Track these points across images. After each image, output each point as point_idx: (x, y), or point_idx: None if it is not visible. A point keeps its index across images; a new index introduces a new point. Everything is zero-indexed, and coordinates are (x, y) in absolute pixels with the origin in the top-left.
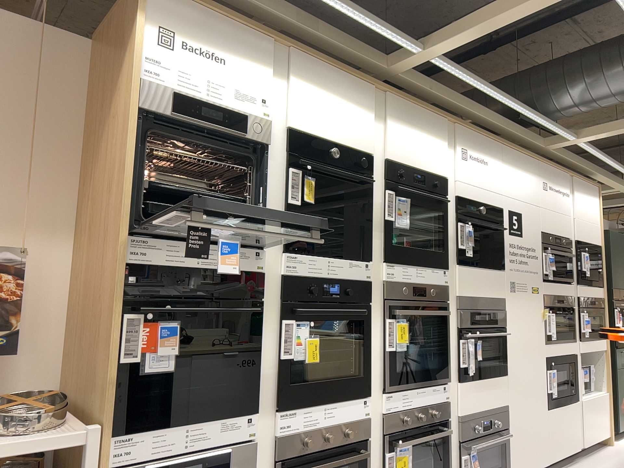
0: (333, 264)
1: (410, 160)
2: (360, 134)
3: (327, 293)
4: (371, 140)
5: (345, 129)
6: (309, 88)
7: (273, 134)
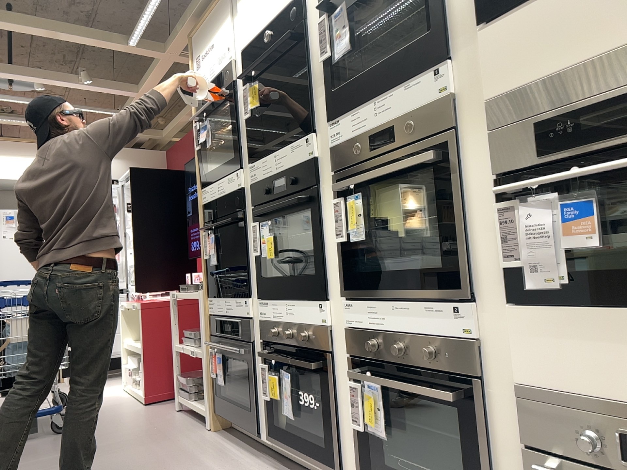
0: (278, 156)
1: None
2: None
3: (277, 191)
4: None
5: None
6: None
7: (235, 67)
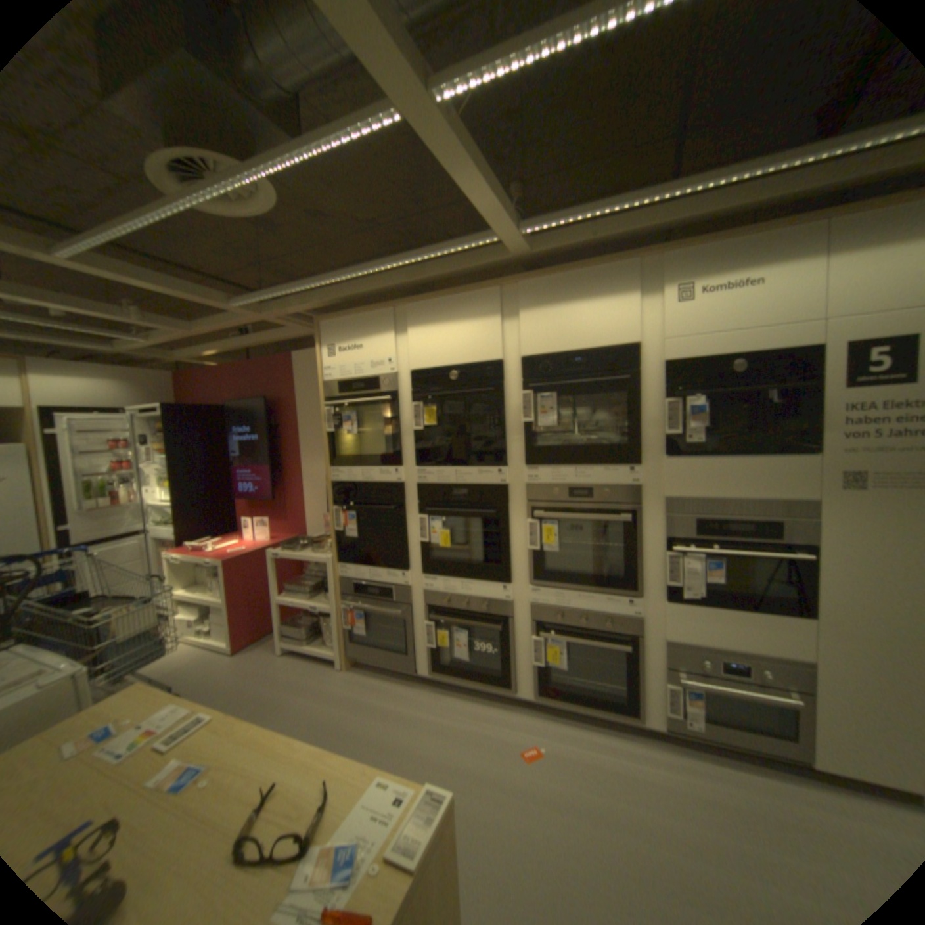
0: (461, 474)
1: (565, 340)
2: (484, 342)
3: (457, 499)
4: (504, 340)
5: (464, 345)
6: (422, 325)
7: (397, 380)
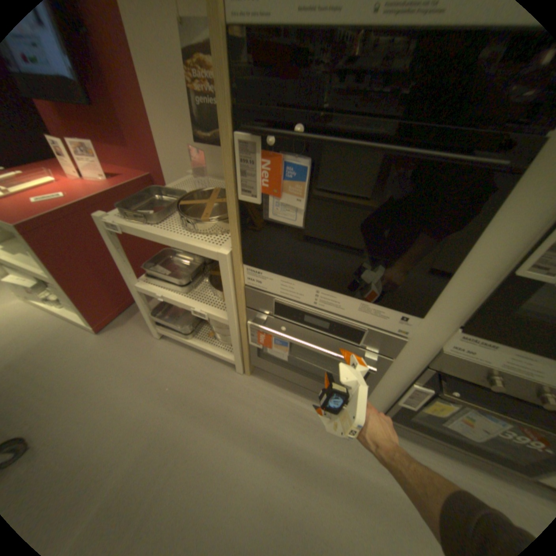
0: None
1: None
2: None
3: None
4: None
5: None
6: None
7: None
